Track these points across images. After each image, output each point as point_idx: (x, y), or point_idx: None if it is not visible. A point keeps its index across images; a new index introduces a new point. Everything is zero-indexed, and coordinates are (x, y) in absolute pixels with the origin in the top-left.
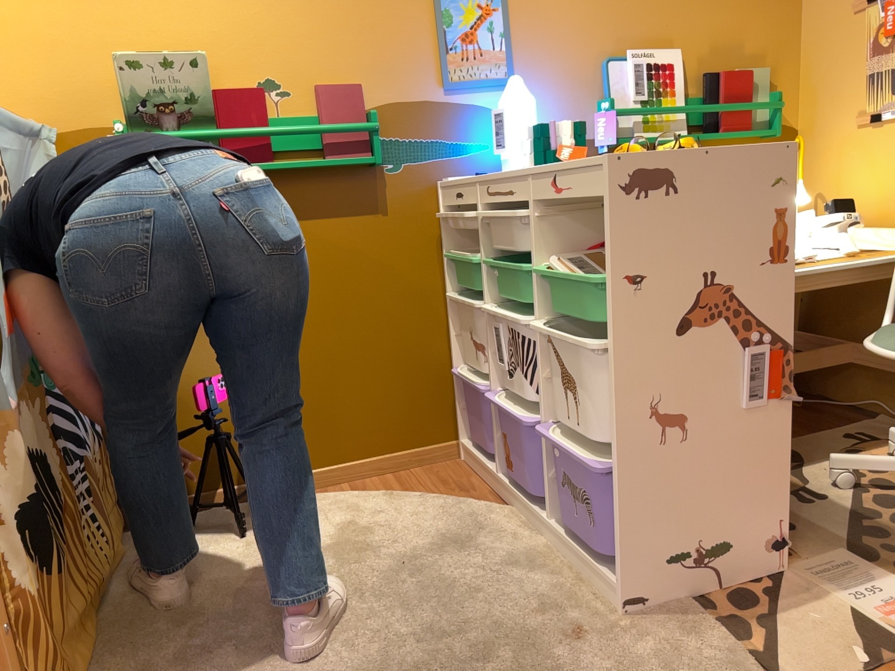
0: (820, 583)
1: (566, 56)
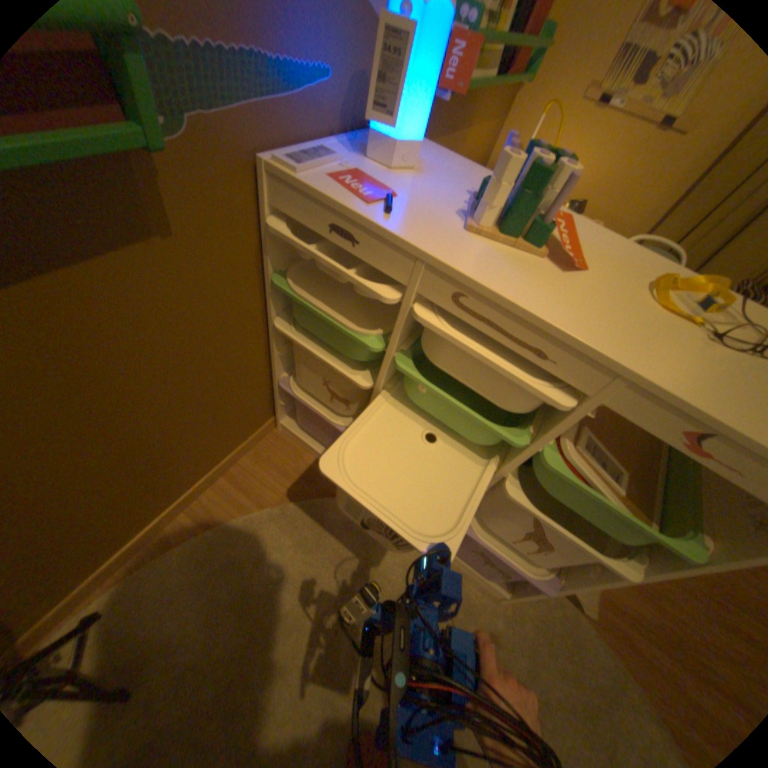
0: None
1: None
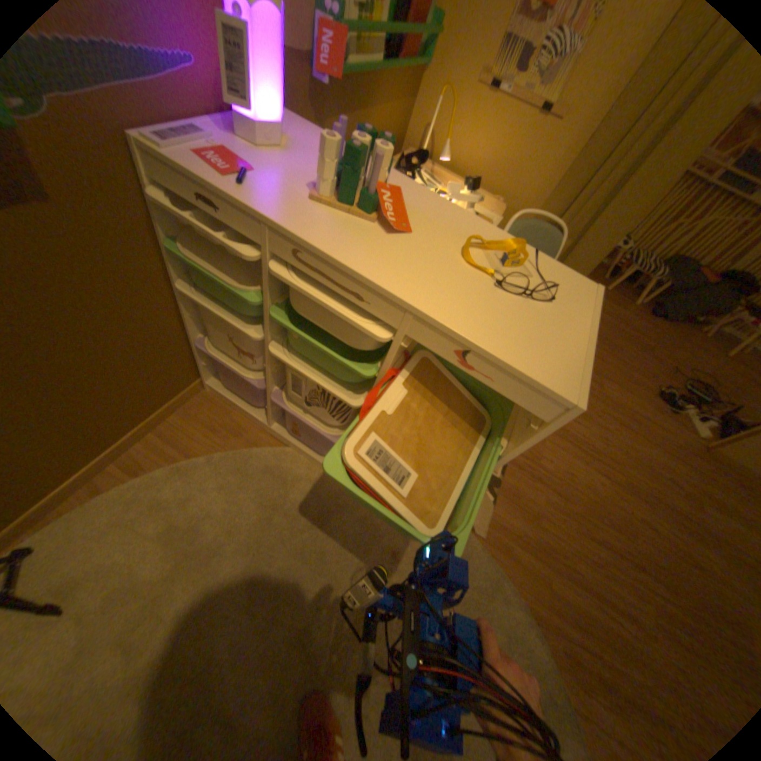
0: None
1: None
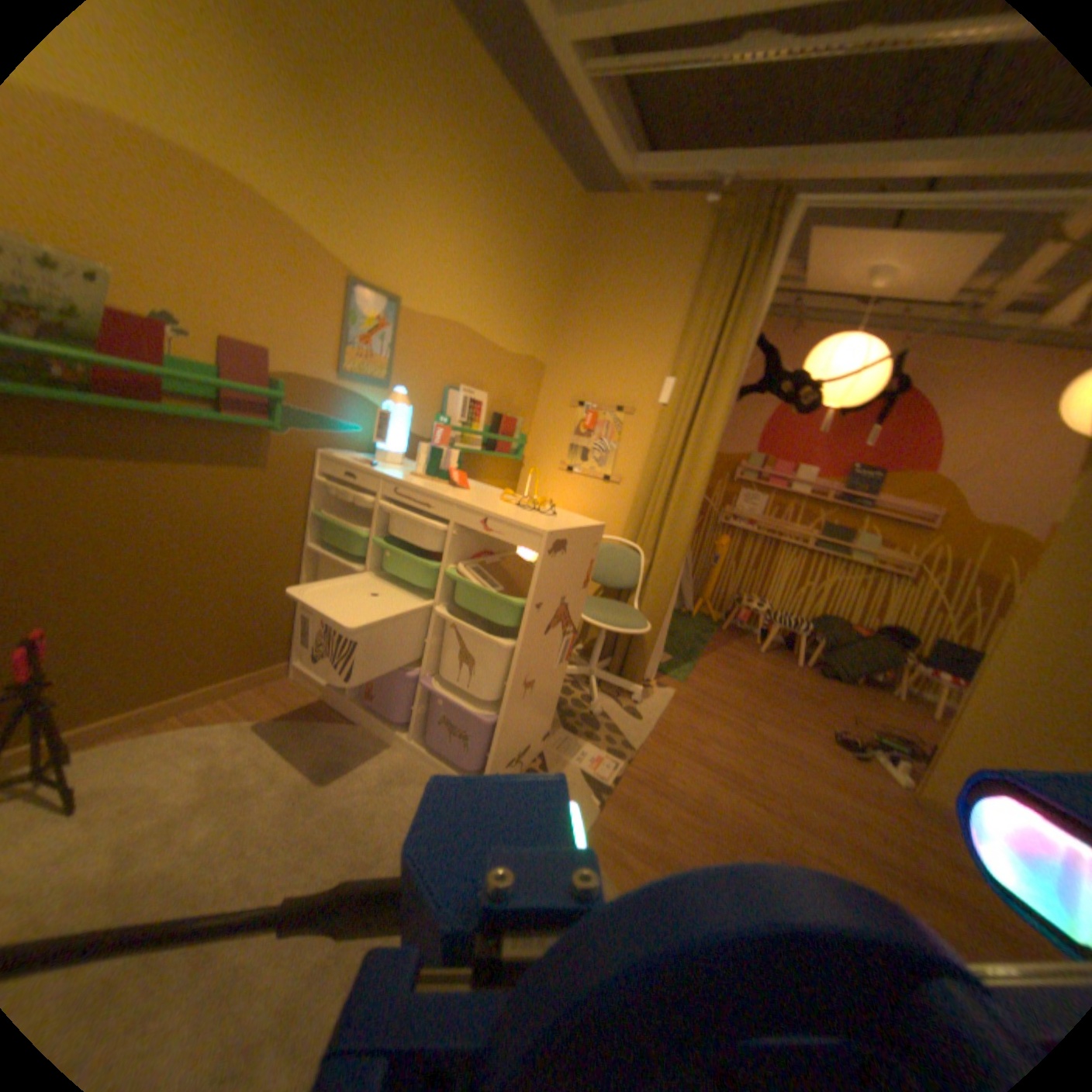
0: (561, 753)
1: (426, 377)
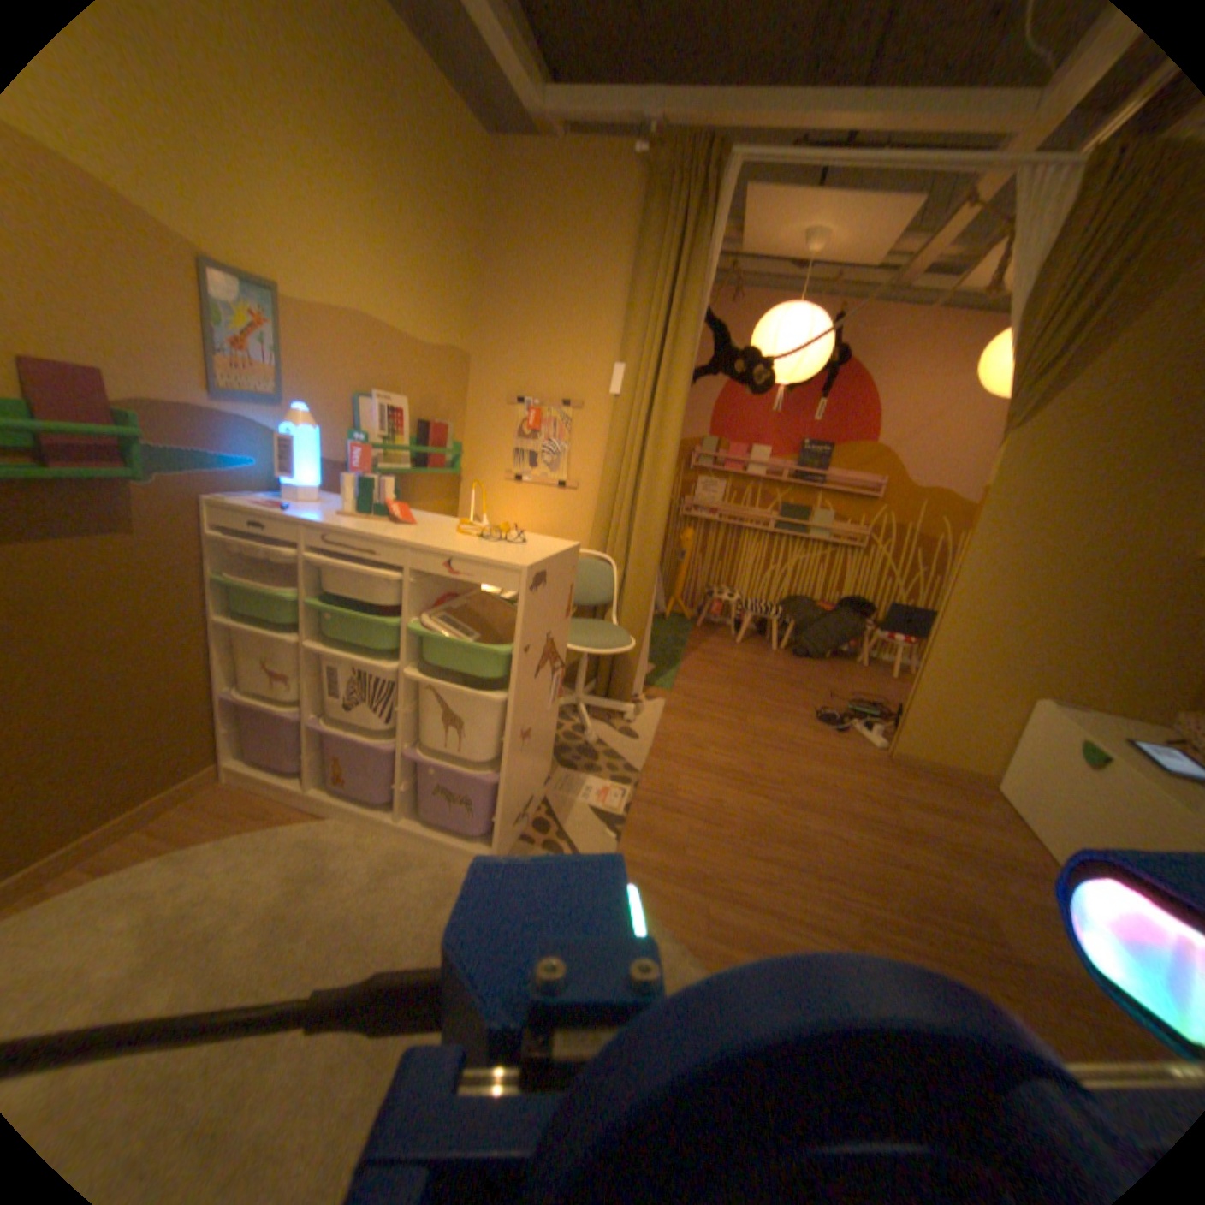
0: (565, 793)
1: (329, 384)
